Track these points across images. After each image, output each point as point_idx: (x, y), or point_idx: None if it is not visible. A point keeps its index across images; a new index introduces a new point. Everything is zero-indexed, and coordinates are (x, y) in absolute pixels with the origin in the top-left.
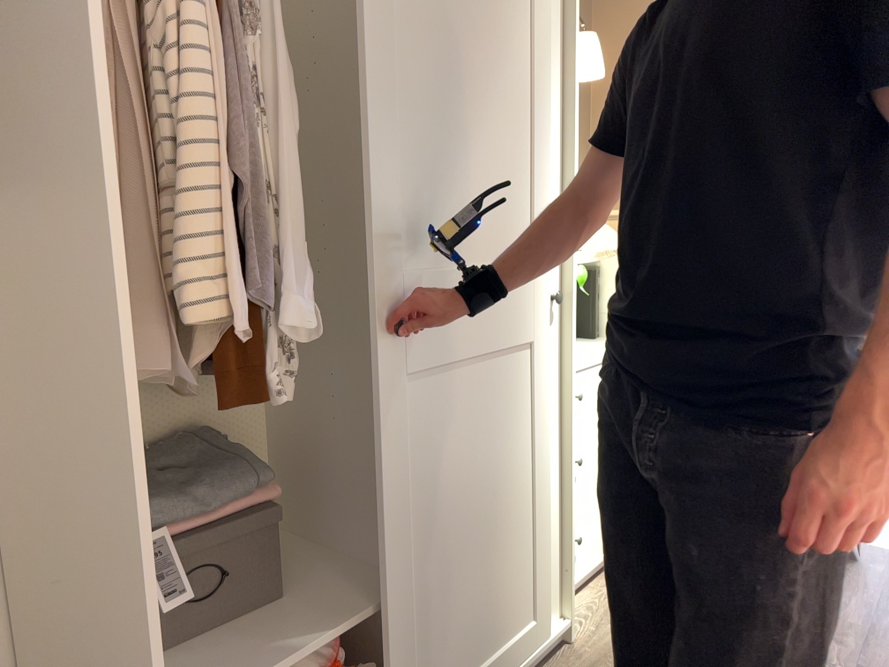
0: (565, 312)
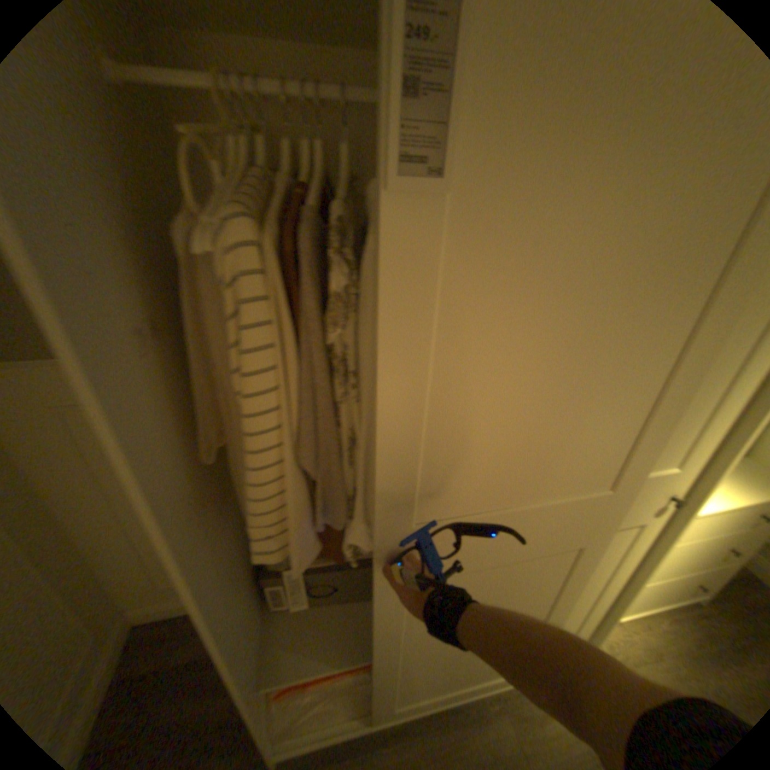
0: (684, 508)
